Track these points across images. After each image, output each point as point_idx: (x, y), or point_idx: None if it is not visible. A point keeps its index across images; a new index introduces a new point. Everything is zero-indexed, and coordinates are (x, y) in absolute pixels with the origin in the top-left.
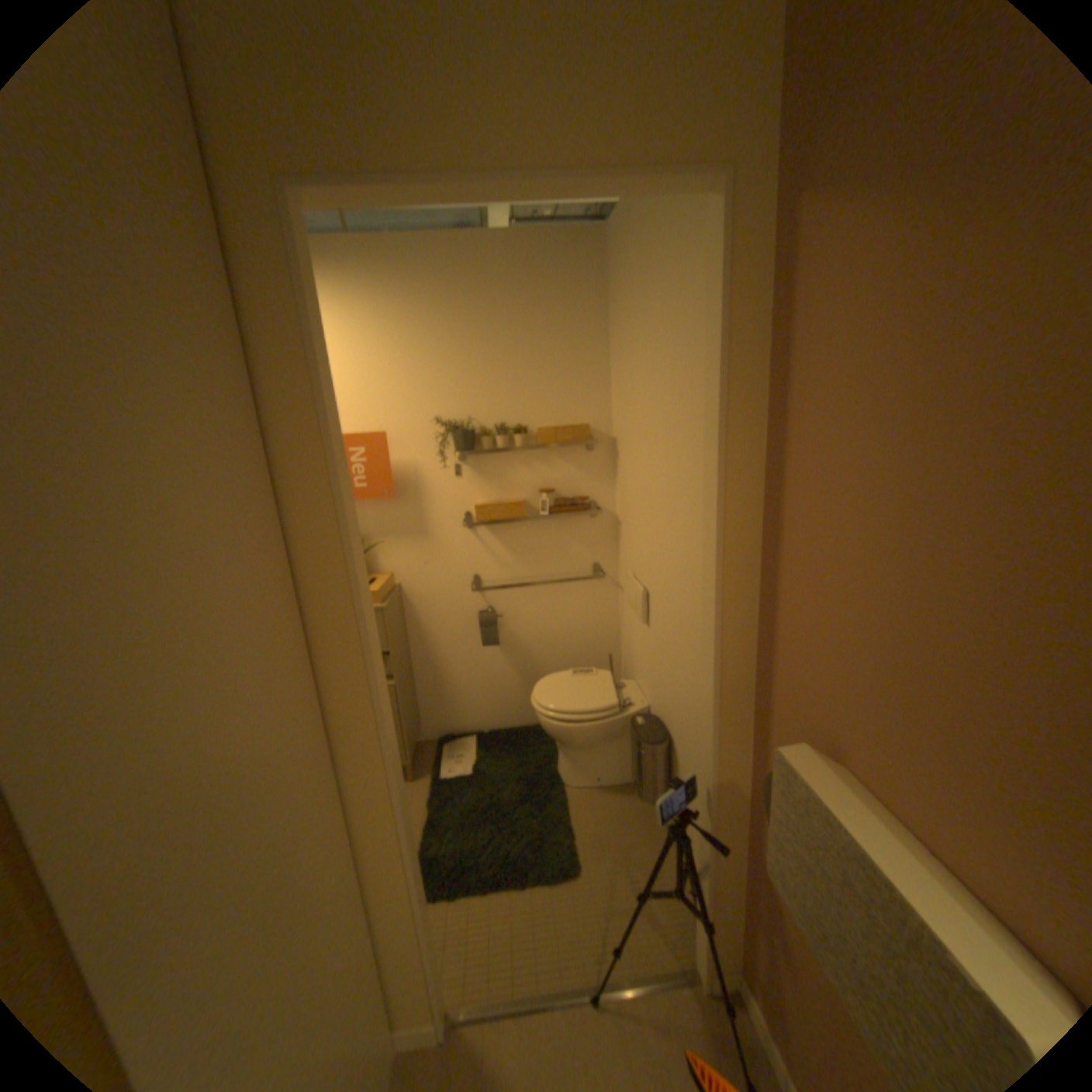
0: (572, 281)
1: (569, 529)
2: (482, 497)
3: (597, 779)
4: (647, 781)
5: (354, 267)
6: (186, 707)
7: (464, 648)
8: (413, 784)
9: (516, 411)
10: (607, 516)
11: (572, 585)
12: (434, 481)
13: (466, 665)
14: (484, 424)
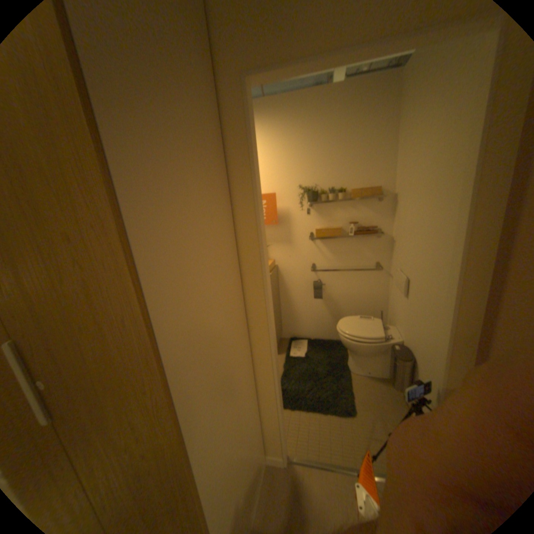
0: (381, 105)
1: (366, 243)
2: (321, 225)
3: (371, 374)
4: (401, 381)
5: (268, 114)
6: (203, 304)
7: (307, 299)
8: (280, 357)
9: (343, 180)
10: (389, 237)
11: (366, 273)
12: (298, 217)
13: (307, 307)
14: (325, 188)
